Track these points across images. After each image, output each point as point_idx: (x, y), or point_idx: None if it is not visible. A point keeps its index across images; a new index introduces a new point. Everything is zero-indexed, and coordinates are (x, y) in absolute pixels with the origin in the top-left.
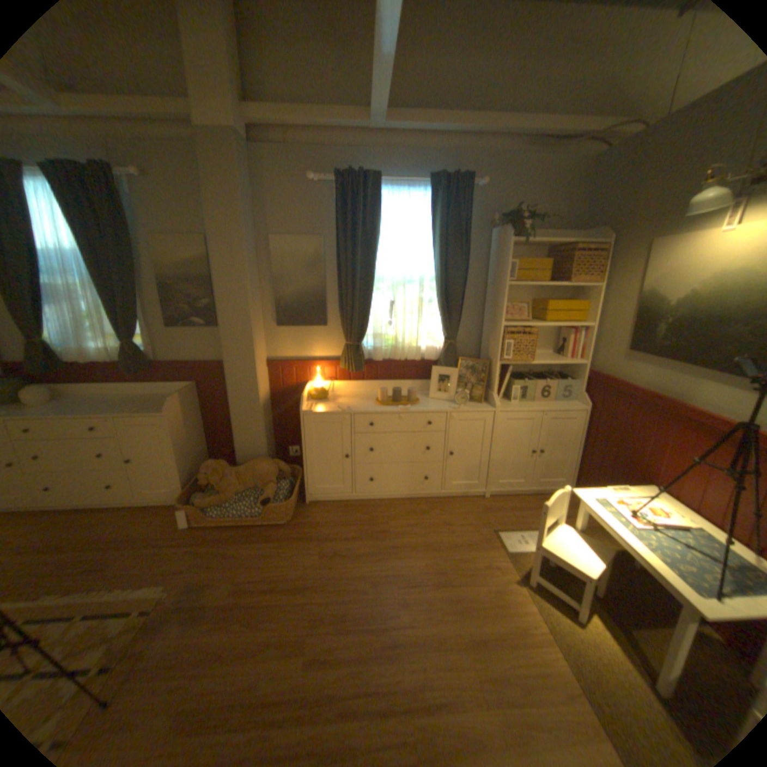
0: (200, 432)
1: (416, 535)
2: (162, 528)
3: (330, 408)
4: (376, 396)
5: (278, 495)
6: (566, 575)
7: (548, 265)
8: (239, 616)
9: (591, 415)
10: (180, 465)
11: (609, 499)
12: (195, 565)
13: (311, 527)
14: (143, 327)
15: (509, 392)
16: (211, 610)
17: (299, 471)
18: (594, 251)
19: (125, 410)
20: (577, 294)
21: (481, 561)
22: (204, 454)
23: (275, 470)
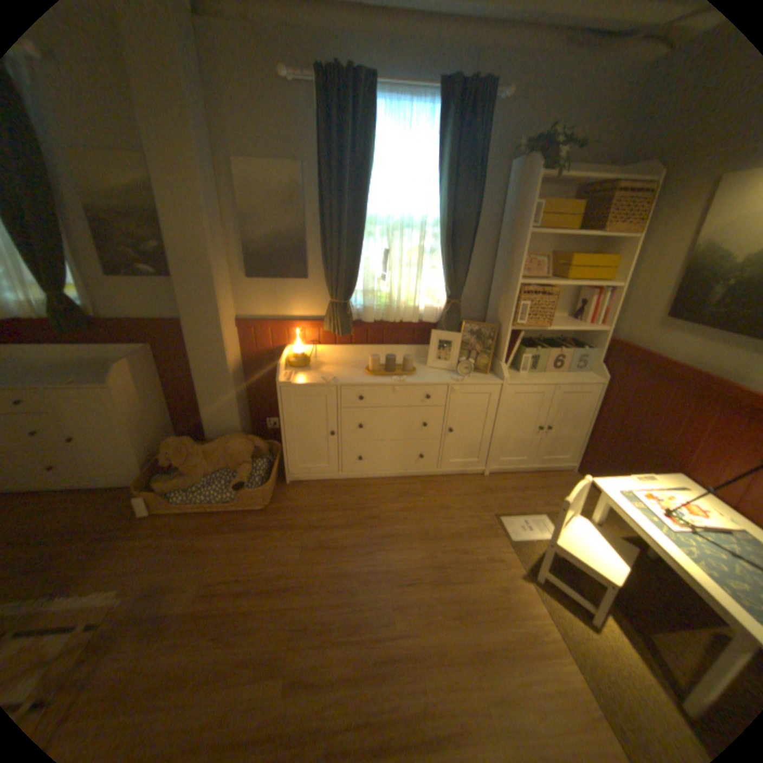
0: (161, 402)
1: (410, 521)
2: (119, 515)
3: (313, 379)
4: (366, 363)
5: (253, 477)
6: (575, 567)
7: (577, 209)
8: (207, 626)
9: (608, 389)
10: (137, 443)
11: (636, 493)
12: (156, 562)
13: (292, 513)
14: (77, 274)
15: (517, 361)
16: (174, 619)
17: (279, 447)
18: (634, 193)
19: (61, 379)
20: (605, 247)
21: (483, 552)
22: (167, 427)
23: (250, 447)
